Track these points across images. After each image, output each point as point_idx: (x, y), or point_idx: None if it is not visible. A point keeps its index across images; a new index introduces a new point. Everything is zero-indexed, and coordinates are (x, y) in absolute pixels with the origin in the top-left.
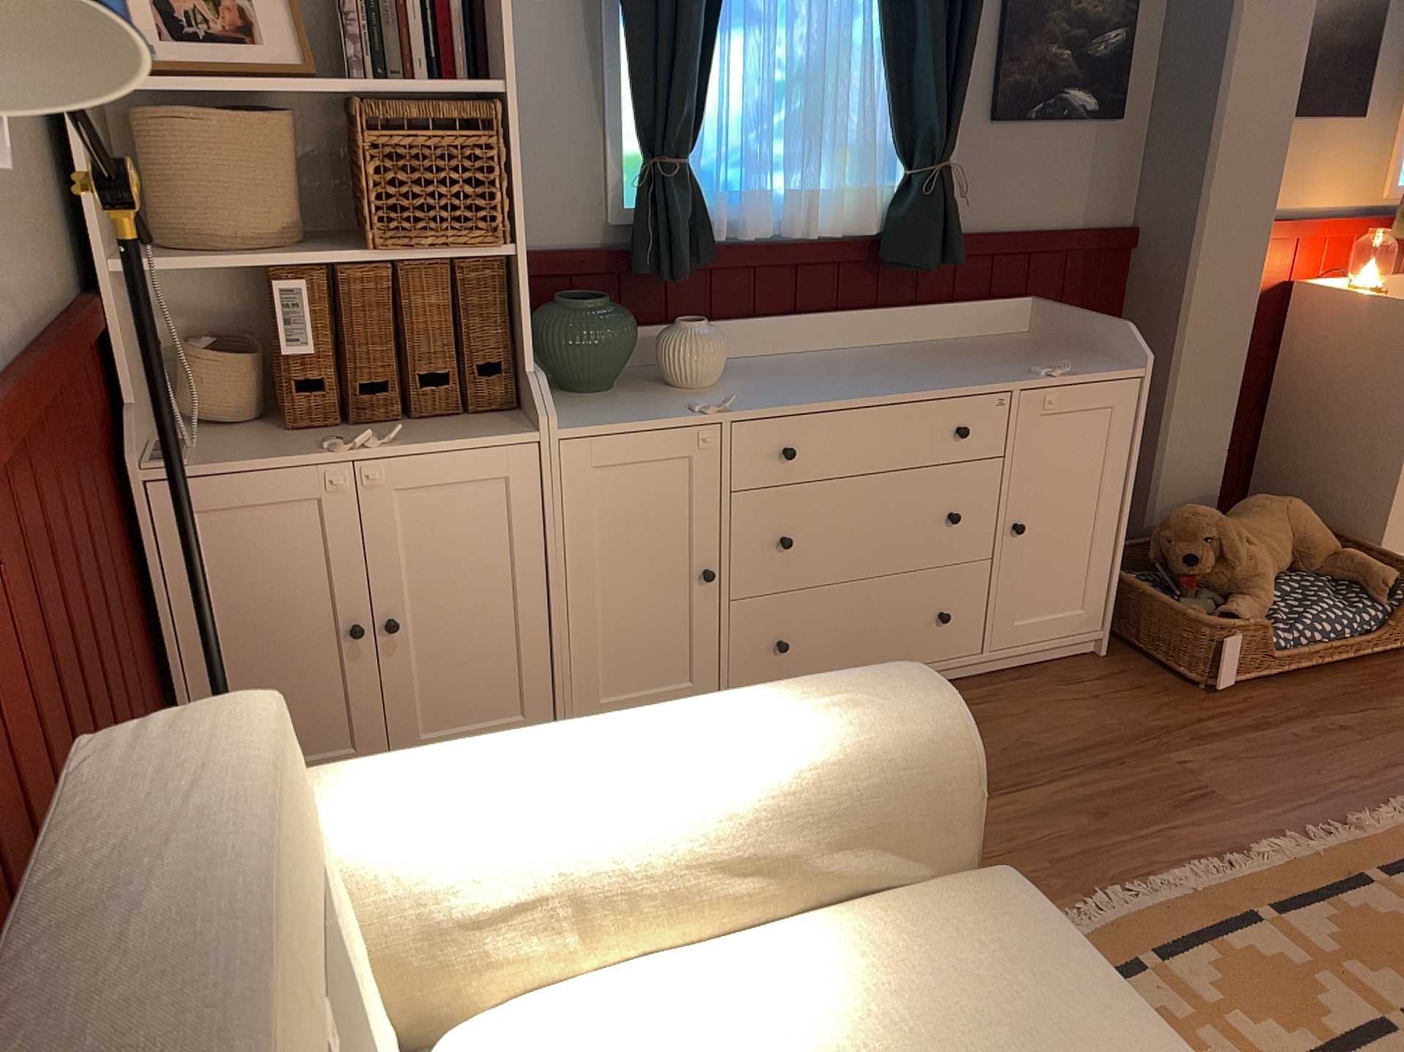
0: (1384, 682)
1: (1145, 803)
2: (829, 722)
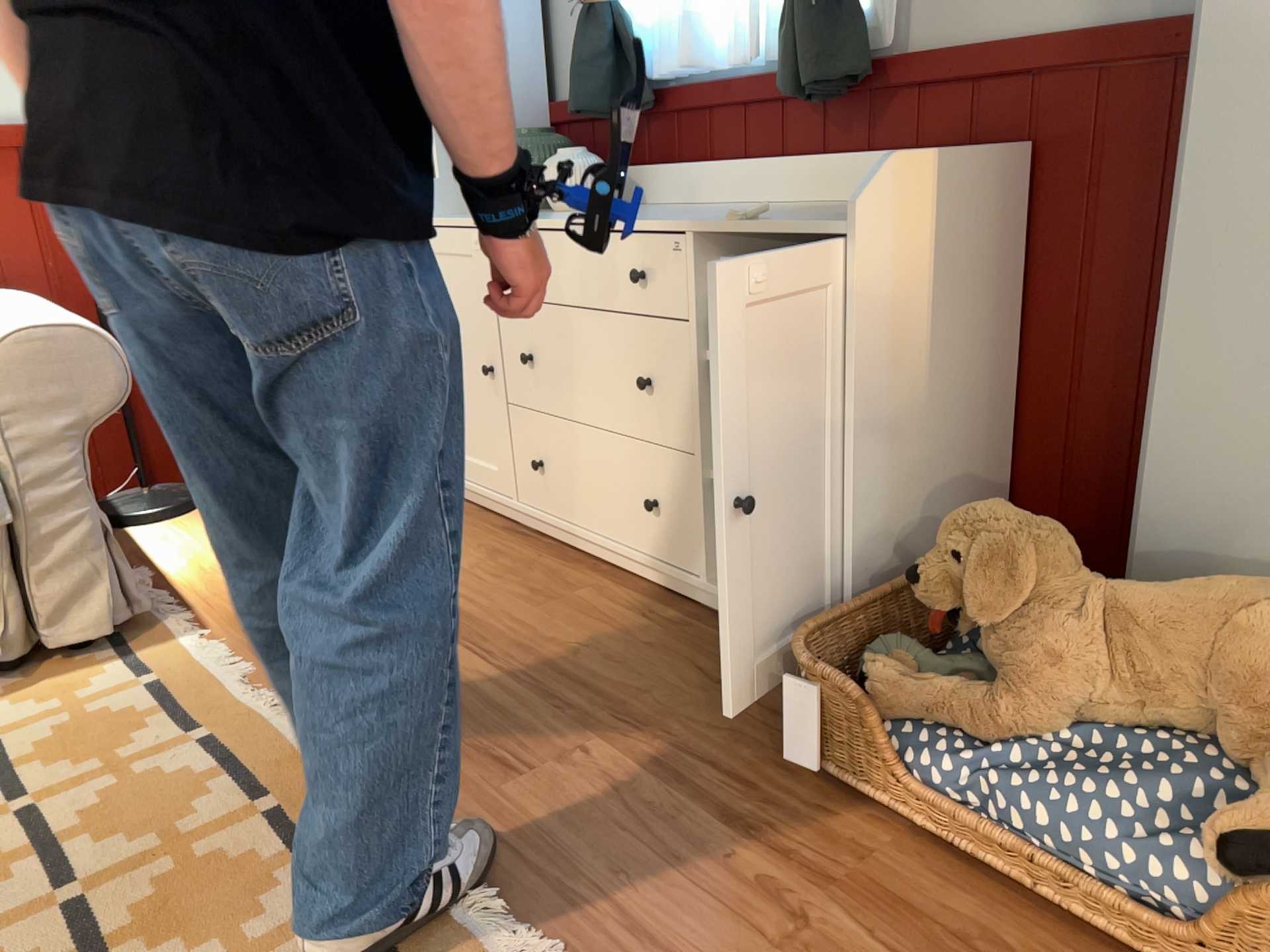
0: None
1: (479, 728)
2: (12, 321)
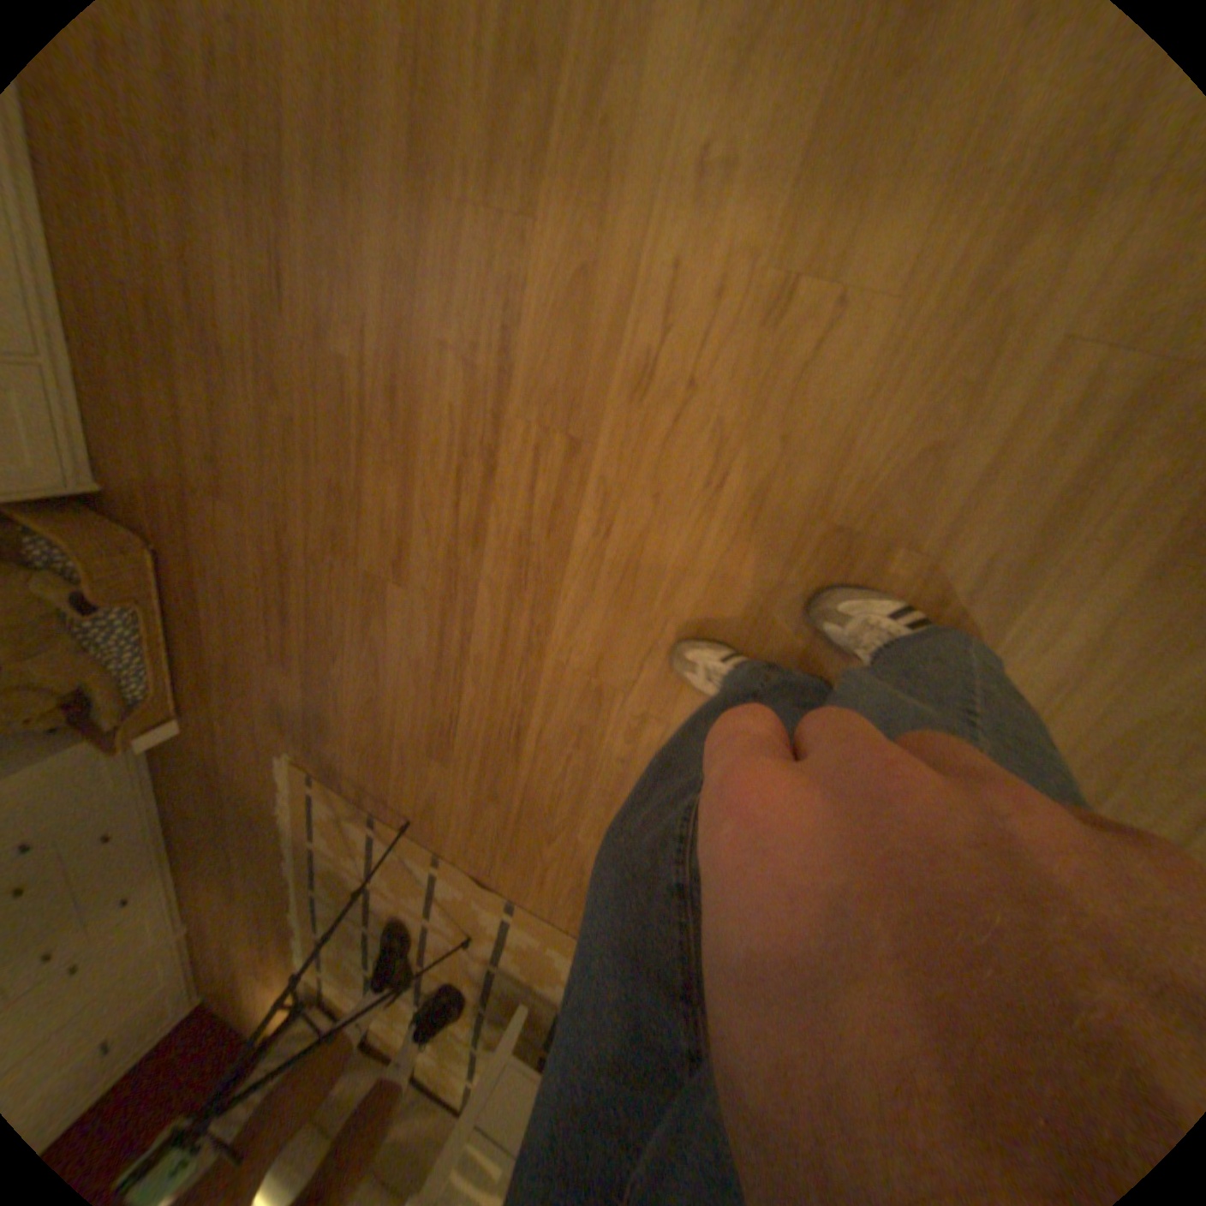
0: (176, 622)
1: (238, 841)
2: None
